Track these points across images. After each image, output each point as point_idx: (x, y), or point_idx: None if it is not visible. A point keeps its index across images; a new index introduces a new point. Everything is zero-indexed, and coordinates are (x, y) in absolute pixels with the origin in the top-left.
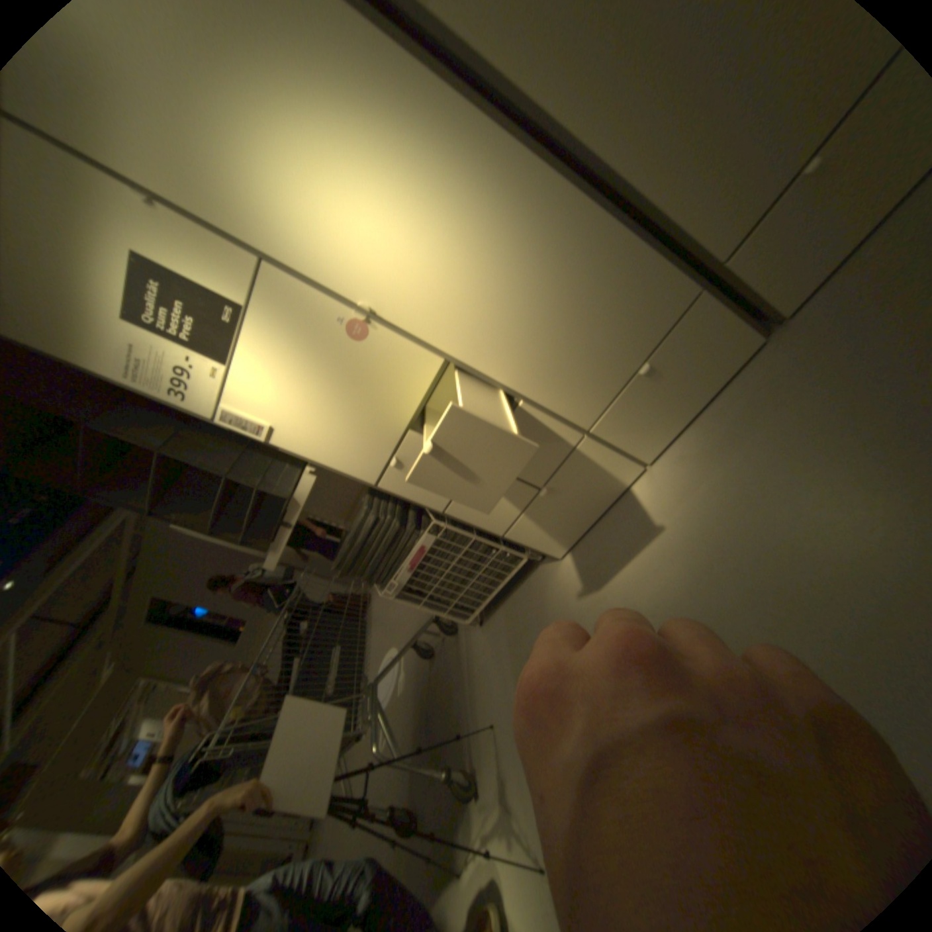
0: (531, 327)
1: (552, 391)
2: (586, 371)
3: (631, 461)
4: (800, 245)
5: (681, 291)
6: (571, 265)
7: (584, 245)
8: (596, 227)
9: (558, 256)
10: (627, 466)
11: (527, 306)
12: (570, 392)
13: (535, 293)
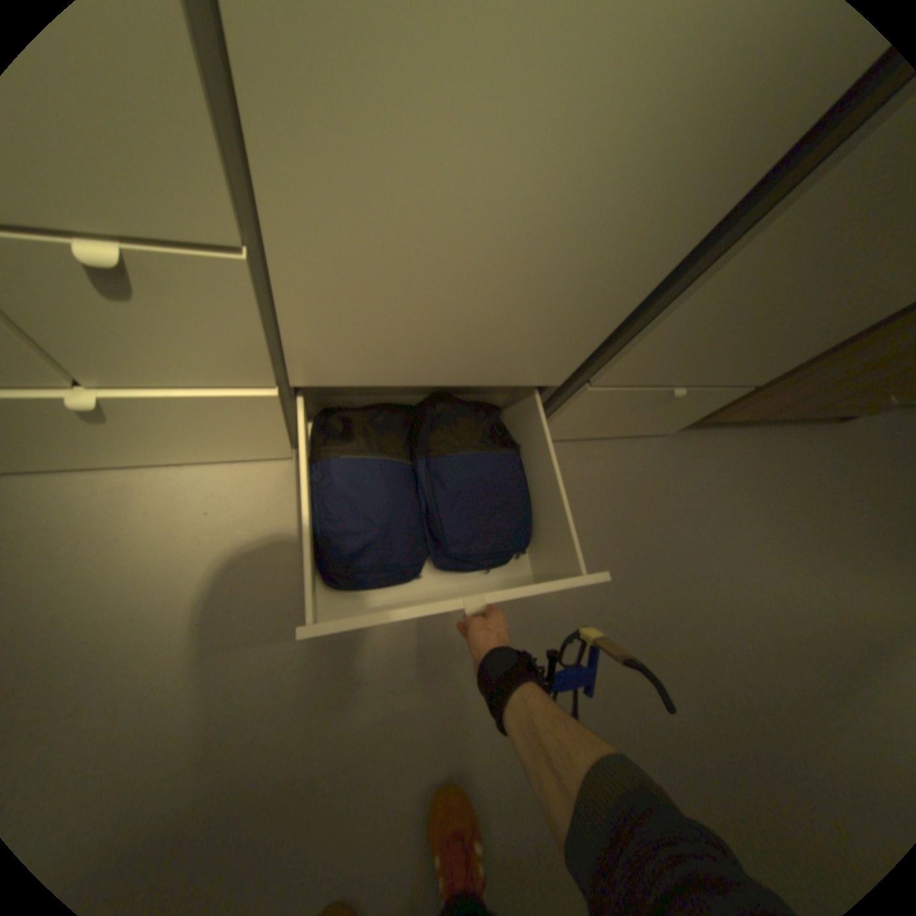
0: (459, 178)
1: (320, 299)
2: (399, 331)
3: (286, 438)
4: (600, 415)
5: (556, 369)
6: (618, 207)
7: (656, 214)
8: (689, 219)
9: (647, 165)
10: (275, 440)
11: (519, 136)
12: (341, 328)
13: (556, 145)
